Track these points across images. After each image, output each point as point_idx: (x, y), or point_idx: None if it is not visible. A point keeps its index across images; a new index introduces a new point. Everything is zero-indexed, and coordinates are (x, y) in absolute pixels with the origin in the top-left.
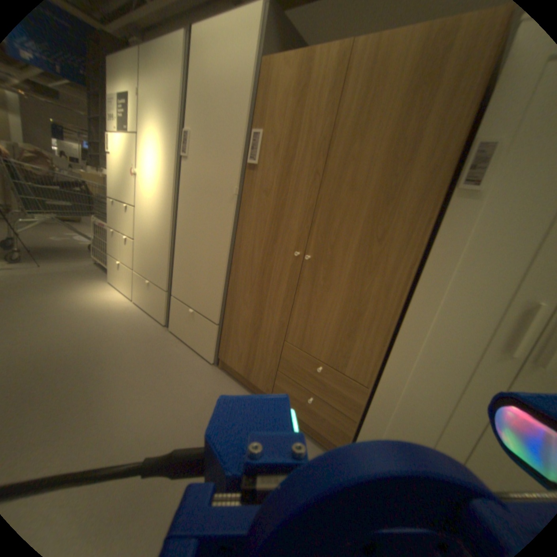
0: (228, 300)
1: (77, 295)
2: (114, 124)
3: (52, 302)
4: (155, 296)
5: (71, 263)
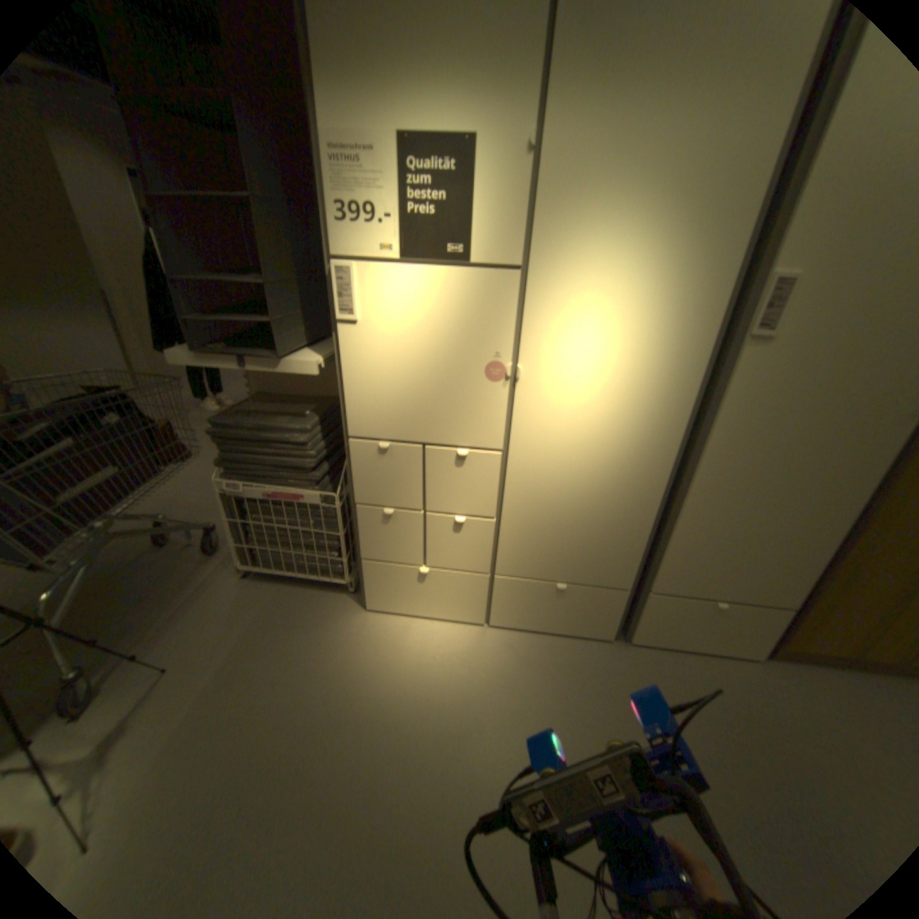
0: (836, 569)
1: (390, 680)
2: (391, 234)
3: (396, 735)
4: (594, 601)
5: (201, 606)
